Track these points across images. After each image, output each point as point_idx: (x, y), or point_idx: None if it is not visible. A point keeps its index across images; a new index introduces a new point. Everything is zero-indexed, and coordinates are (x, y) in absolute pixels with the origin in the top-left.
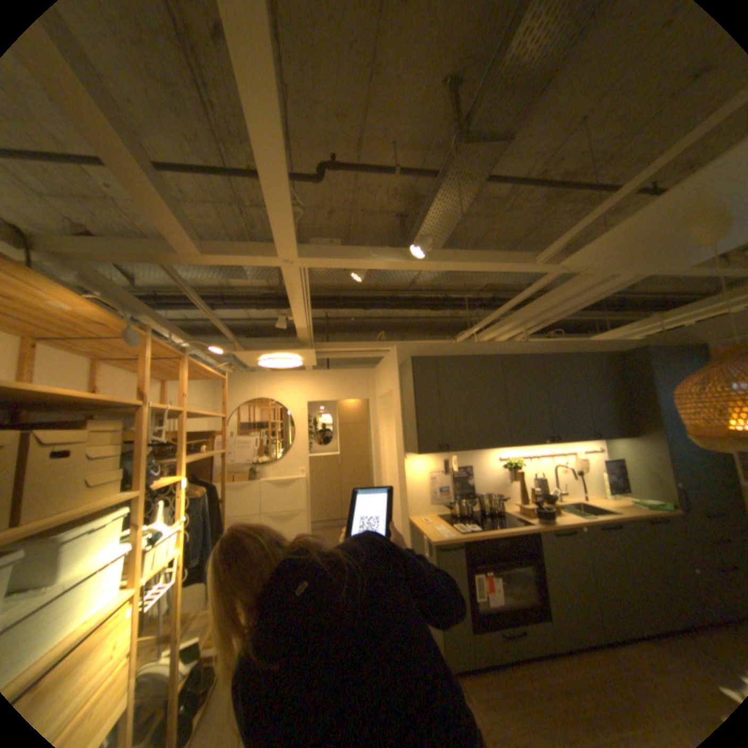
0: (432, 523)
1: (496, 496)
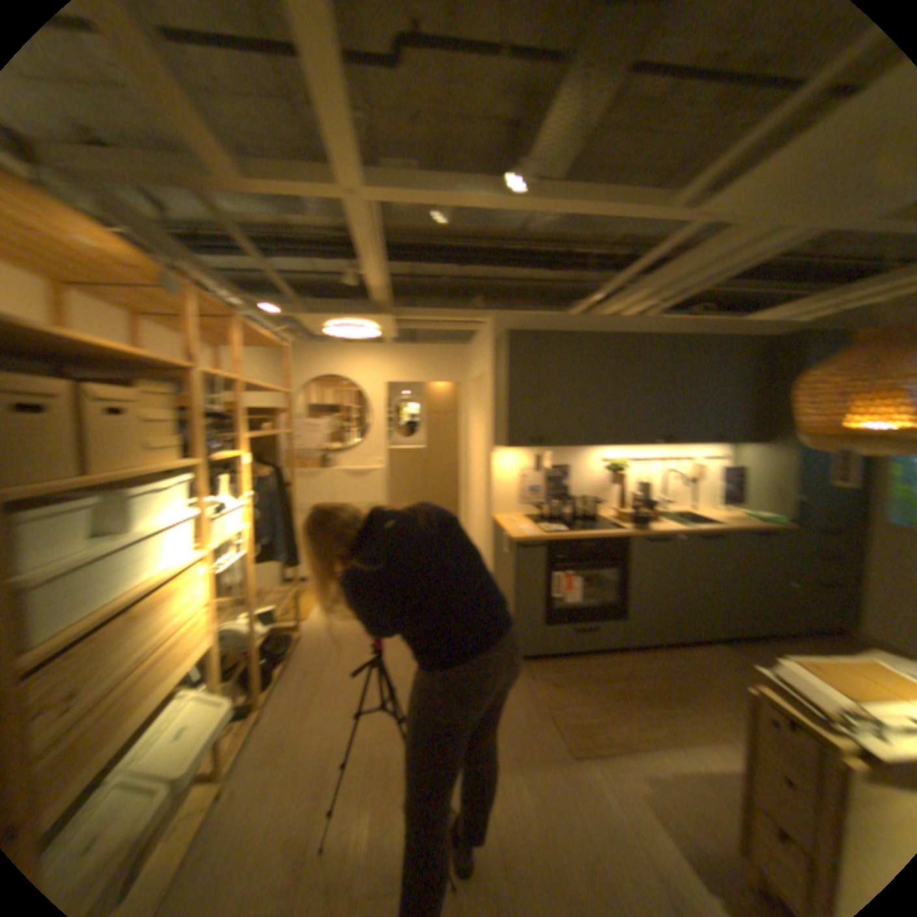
0: (514, 521)
1: (590, 498)
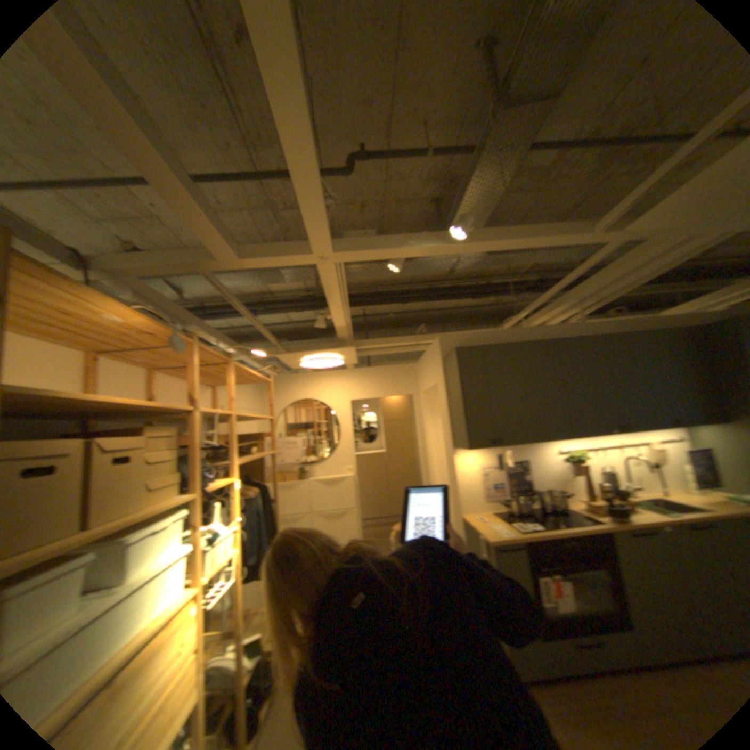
0: (489, 522)
1: (558, 492)
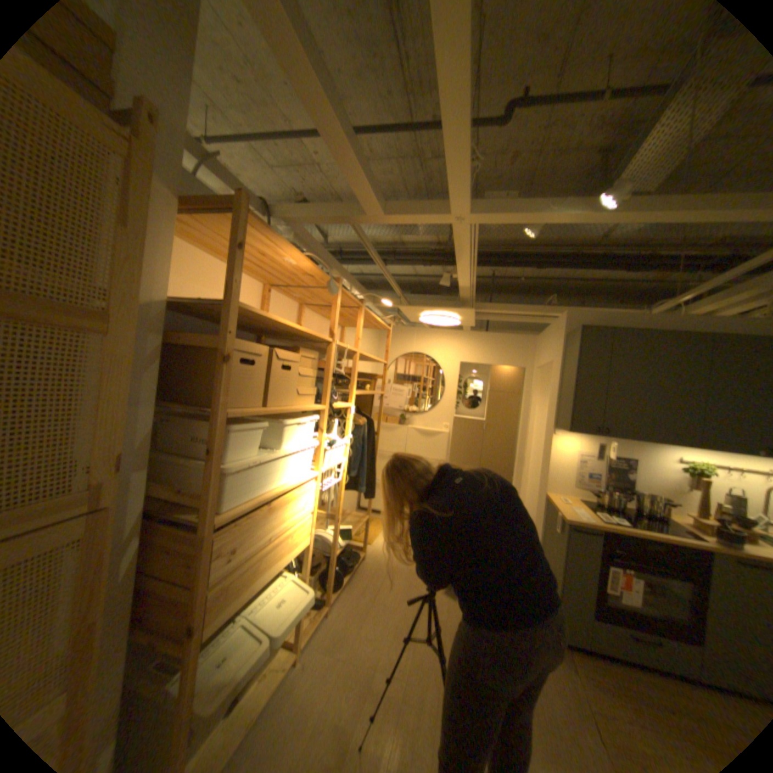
0: (572, 504)
1: (664, 499)
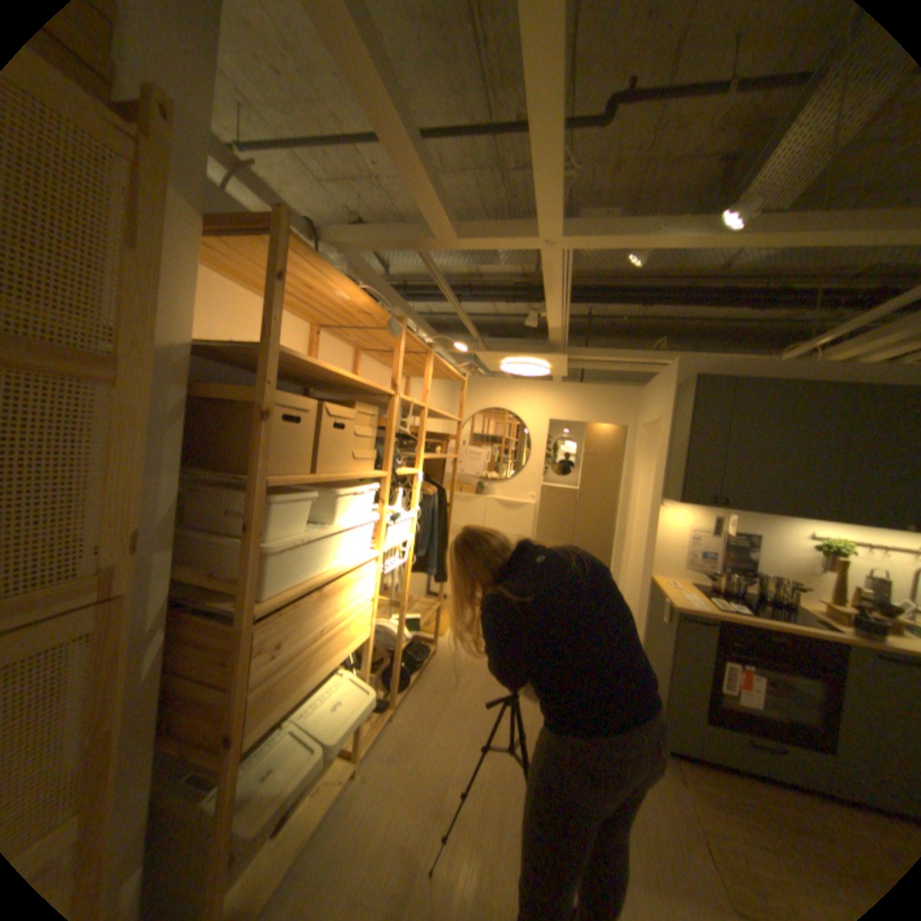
0: (682, 589)
1: (792, 582)
